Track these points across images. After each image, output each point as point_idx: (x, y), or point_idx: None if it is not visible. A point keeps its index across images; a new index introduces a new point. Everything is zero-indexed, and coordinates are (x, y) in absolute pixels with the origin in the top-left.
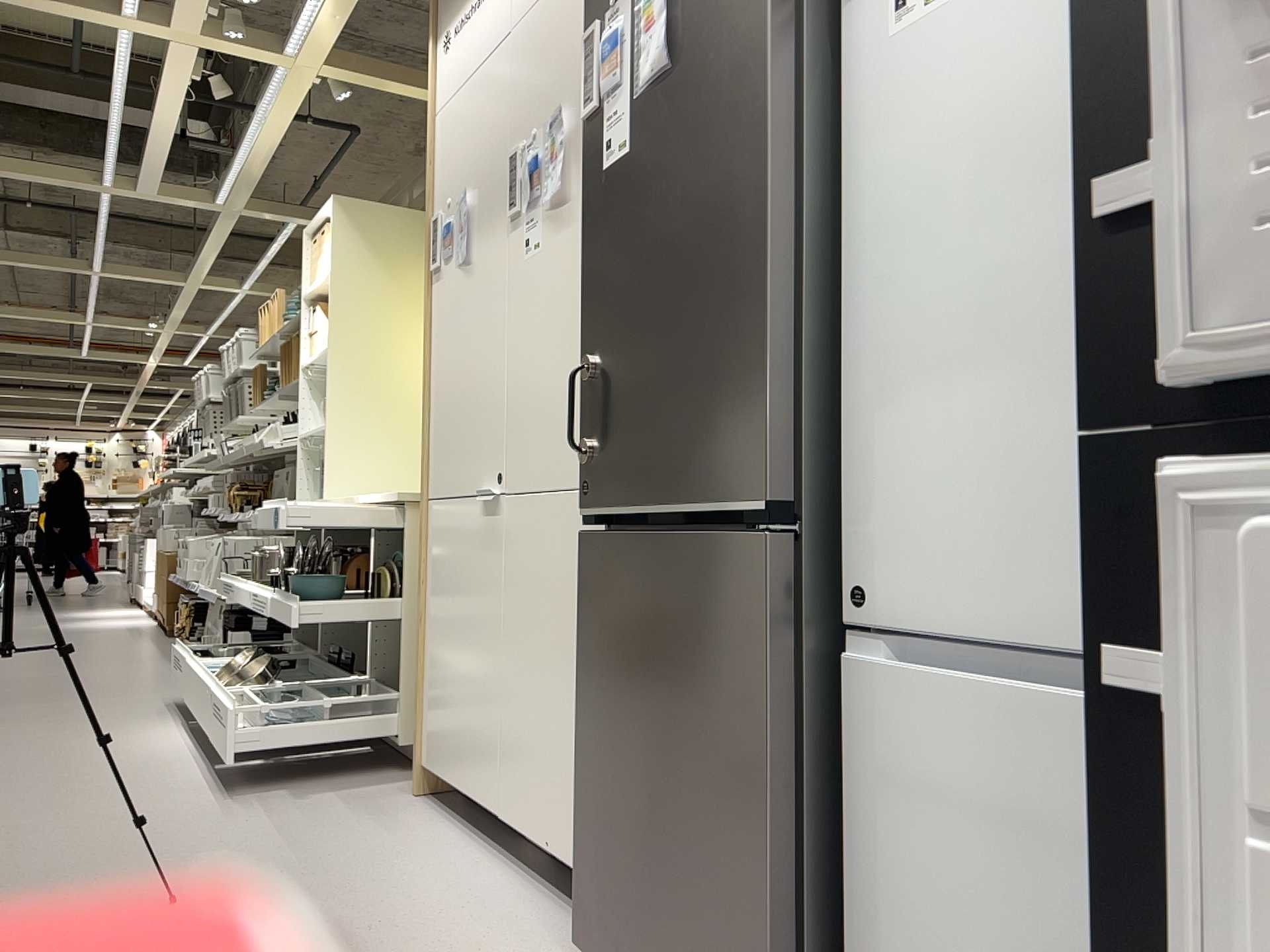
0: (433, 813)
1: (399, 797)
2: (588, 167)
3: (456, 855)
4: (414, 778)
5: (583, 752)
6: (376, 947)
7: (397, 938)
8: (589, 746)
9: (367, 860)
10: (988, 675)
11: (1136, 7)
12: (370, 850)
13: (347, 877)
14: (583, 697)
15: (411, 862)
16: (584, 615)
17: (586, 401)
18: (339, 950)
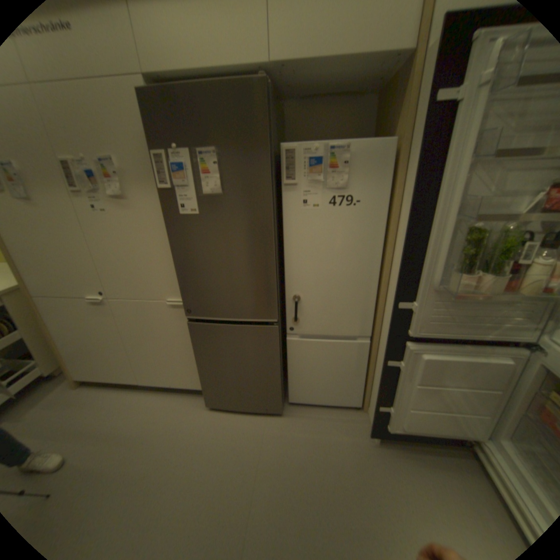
0: (92, 391)
1: (67, 393)
2: (167, 208)
3: (126, 401)
4: (70, 384)
5: (201, 370)
6: (150, 445)
7: (151, 438)
8: (204, 369)
9: (98, 423)
10: (317, 336)
11: (406, 277)
12: (92, 419)
13: (101, 433)
14: (199, 359)
15: (115, 413)
16: (195, 341)
17: (184, 286)
18: (140, 455)
